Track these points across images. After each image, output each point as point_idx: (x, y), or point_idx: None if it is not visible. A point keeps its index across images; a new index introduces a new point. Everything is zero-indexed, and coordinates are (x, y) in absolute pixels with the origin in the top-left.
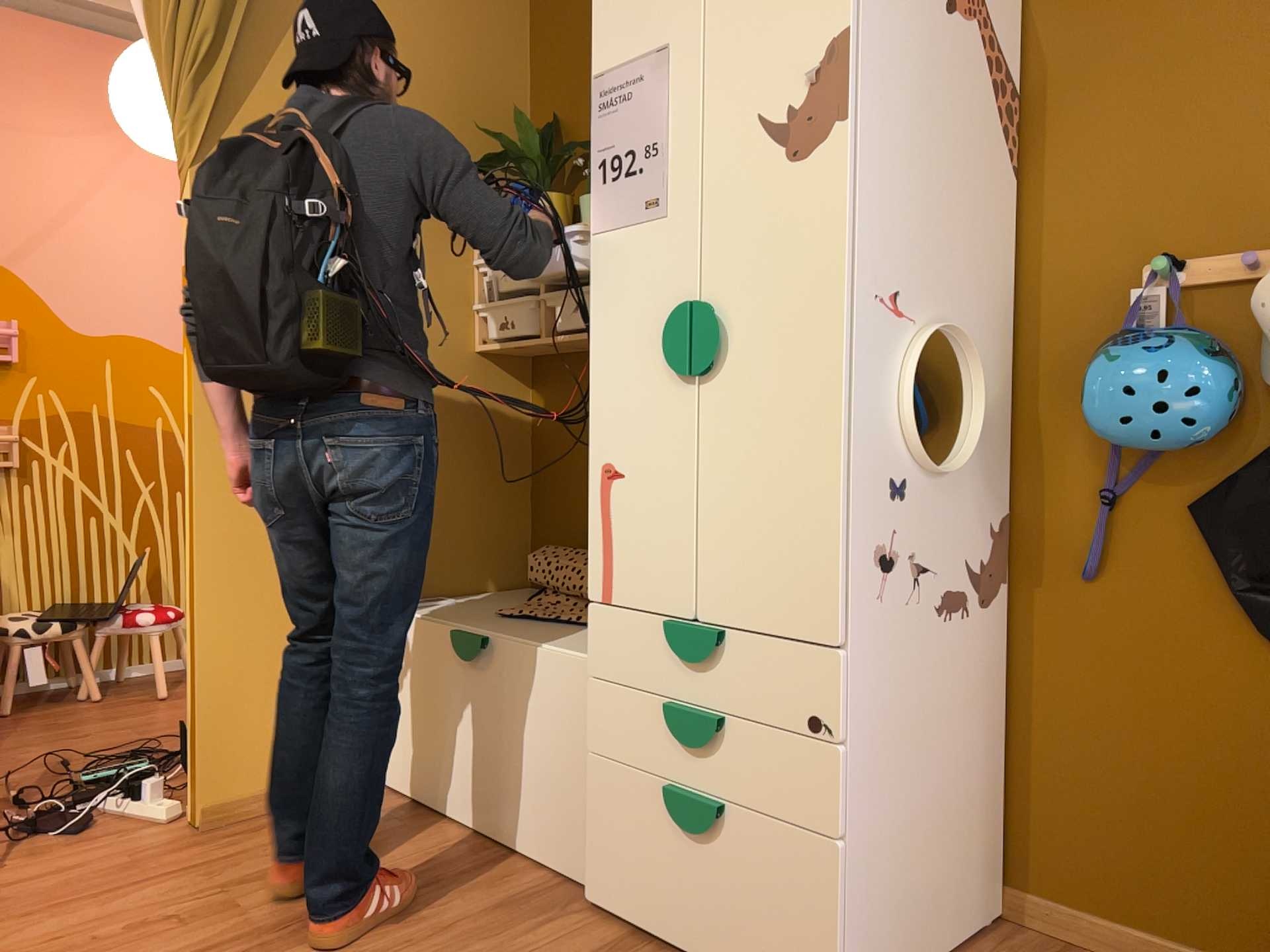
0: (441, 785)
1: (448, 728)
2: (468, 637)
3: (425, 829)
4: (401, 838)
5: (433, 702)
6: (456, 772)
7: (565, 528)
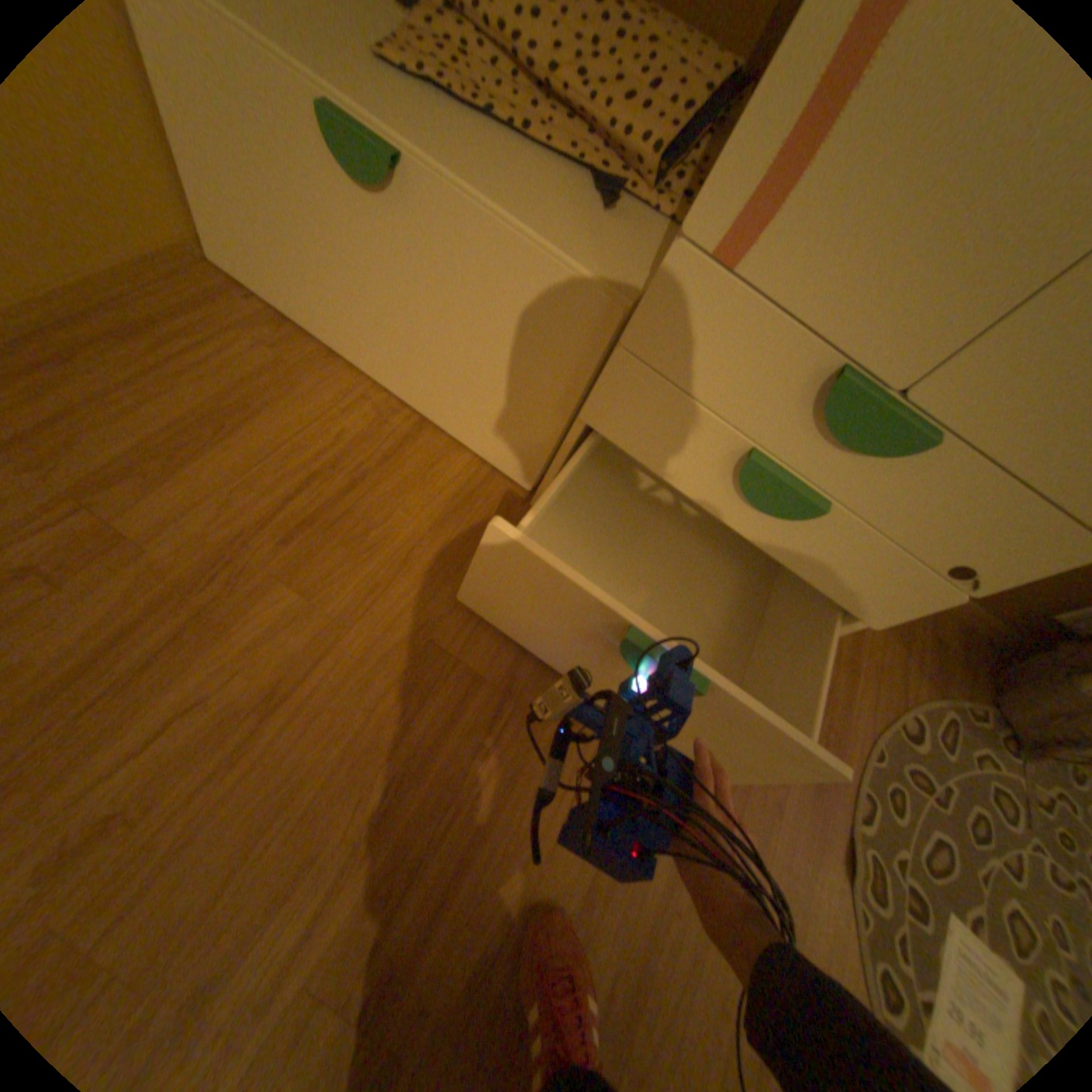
0: (319, 313)
1: (325, 254)
2: (365, 138)
3: (314, 369)
4: (291, 387)
5: (292, 205)
6: (345, 313)
7: None
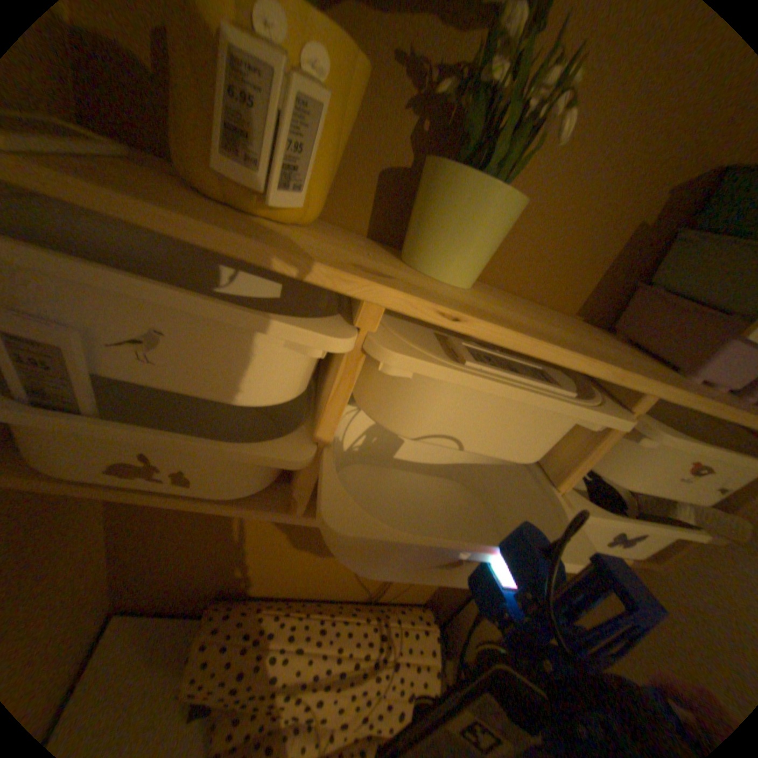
0: None
1: None
2: None
3: None
4: None
5: None
6: None
7: (198, 571)
